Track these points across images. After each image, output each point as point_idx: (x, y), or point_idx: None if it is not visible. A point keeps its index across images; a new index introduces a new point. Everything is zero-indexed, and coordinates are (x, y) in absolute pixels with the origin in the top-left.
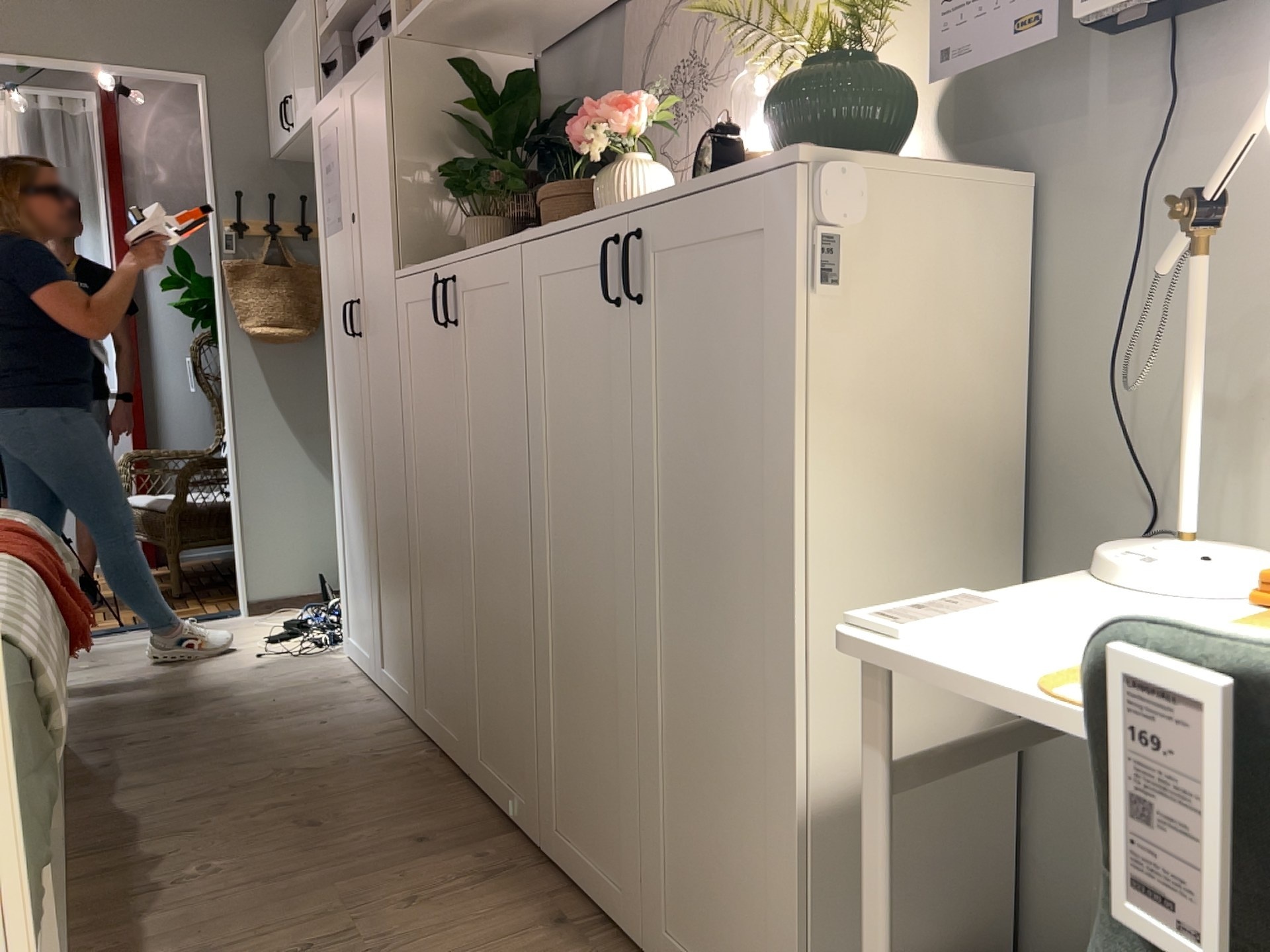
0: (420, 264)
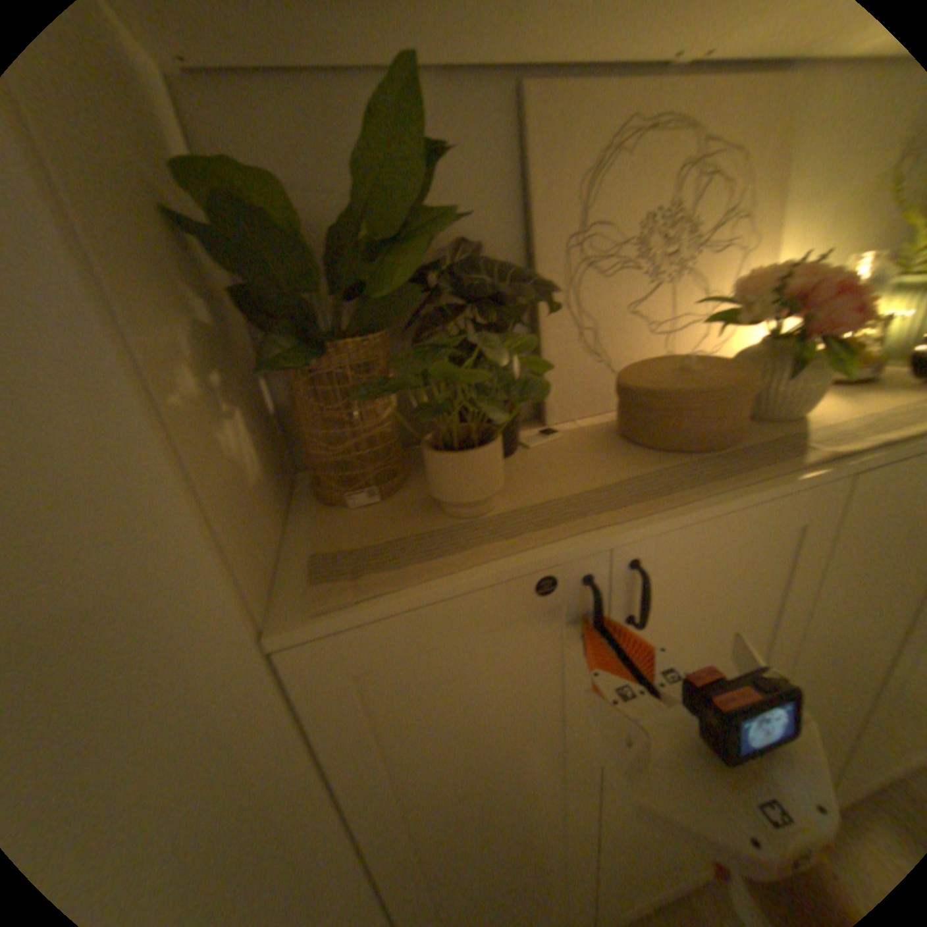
0: (425, 577)
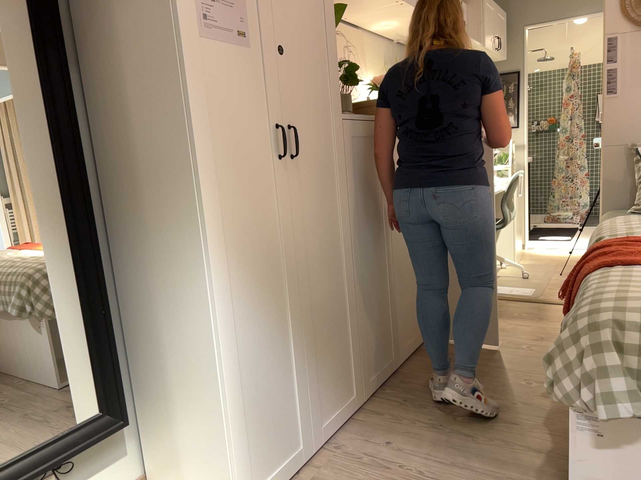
0: (358, 114)
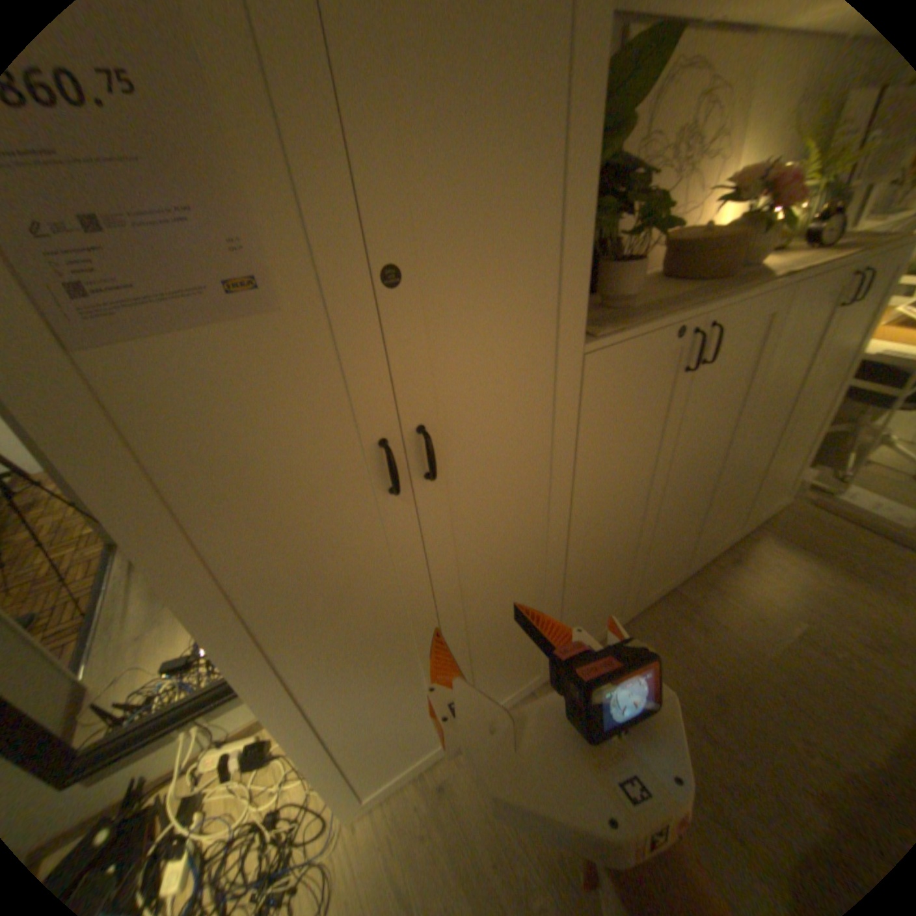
0: (639, 323)
